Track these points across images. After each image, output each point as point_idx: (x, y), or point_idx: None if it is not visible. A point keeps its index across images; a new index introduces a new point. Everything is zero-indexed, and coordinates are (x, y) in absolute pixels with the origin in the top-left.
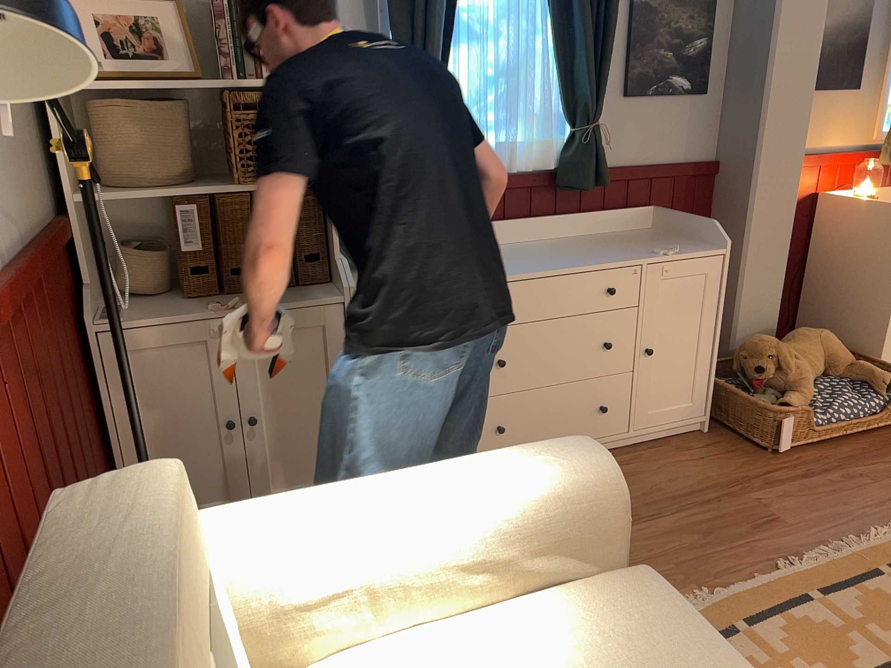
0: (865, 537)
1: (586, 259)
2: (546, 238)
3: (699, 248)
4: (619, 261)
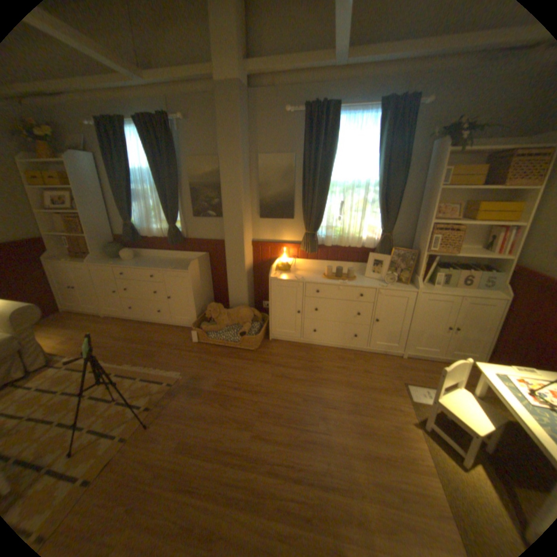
0: (154, 371)
1: (150, 266)
2: (171, 258)
3: (183, 269)
4: (155, 268)
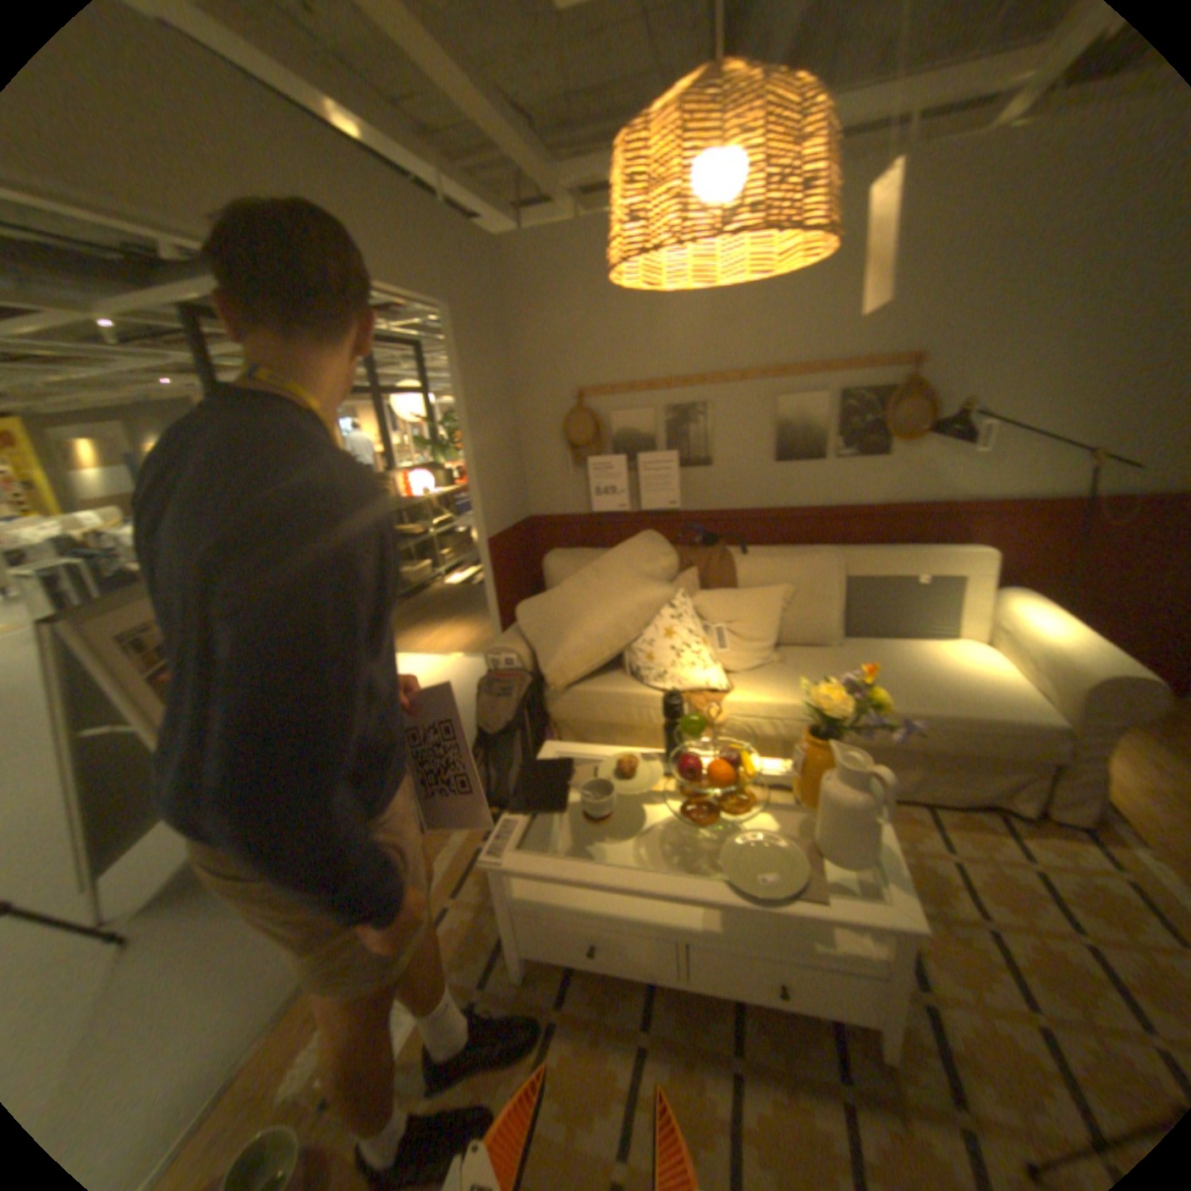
0: None
1: None
2: None
3: None
4: None
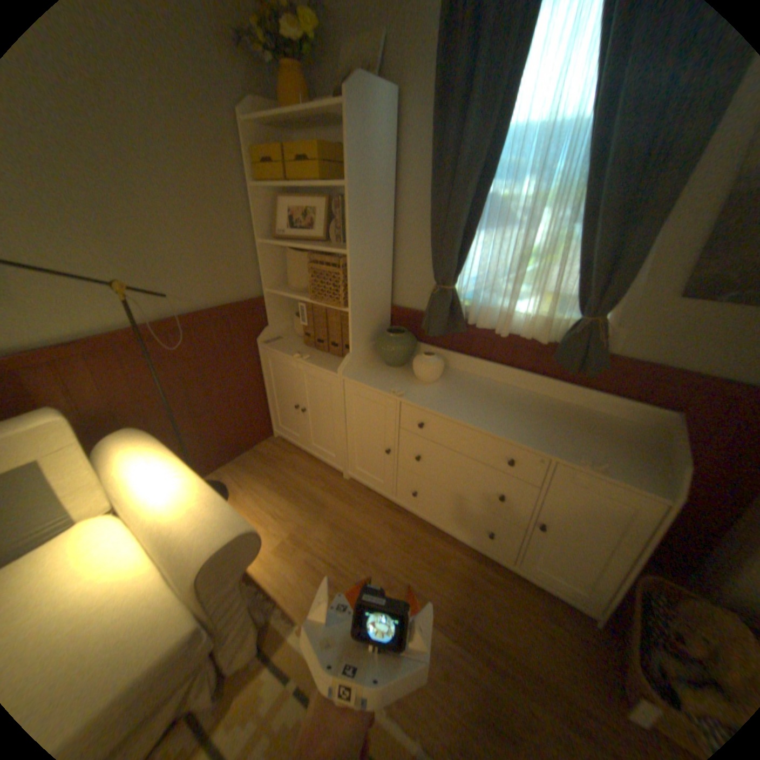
0: None
1: (510, 426)
2: (539, 393)
3: (644, 480)
4: (532, 443)
